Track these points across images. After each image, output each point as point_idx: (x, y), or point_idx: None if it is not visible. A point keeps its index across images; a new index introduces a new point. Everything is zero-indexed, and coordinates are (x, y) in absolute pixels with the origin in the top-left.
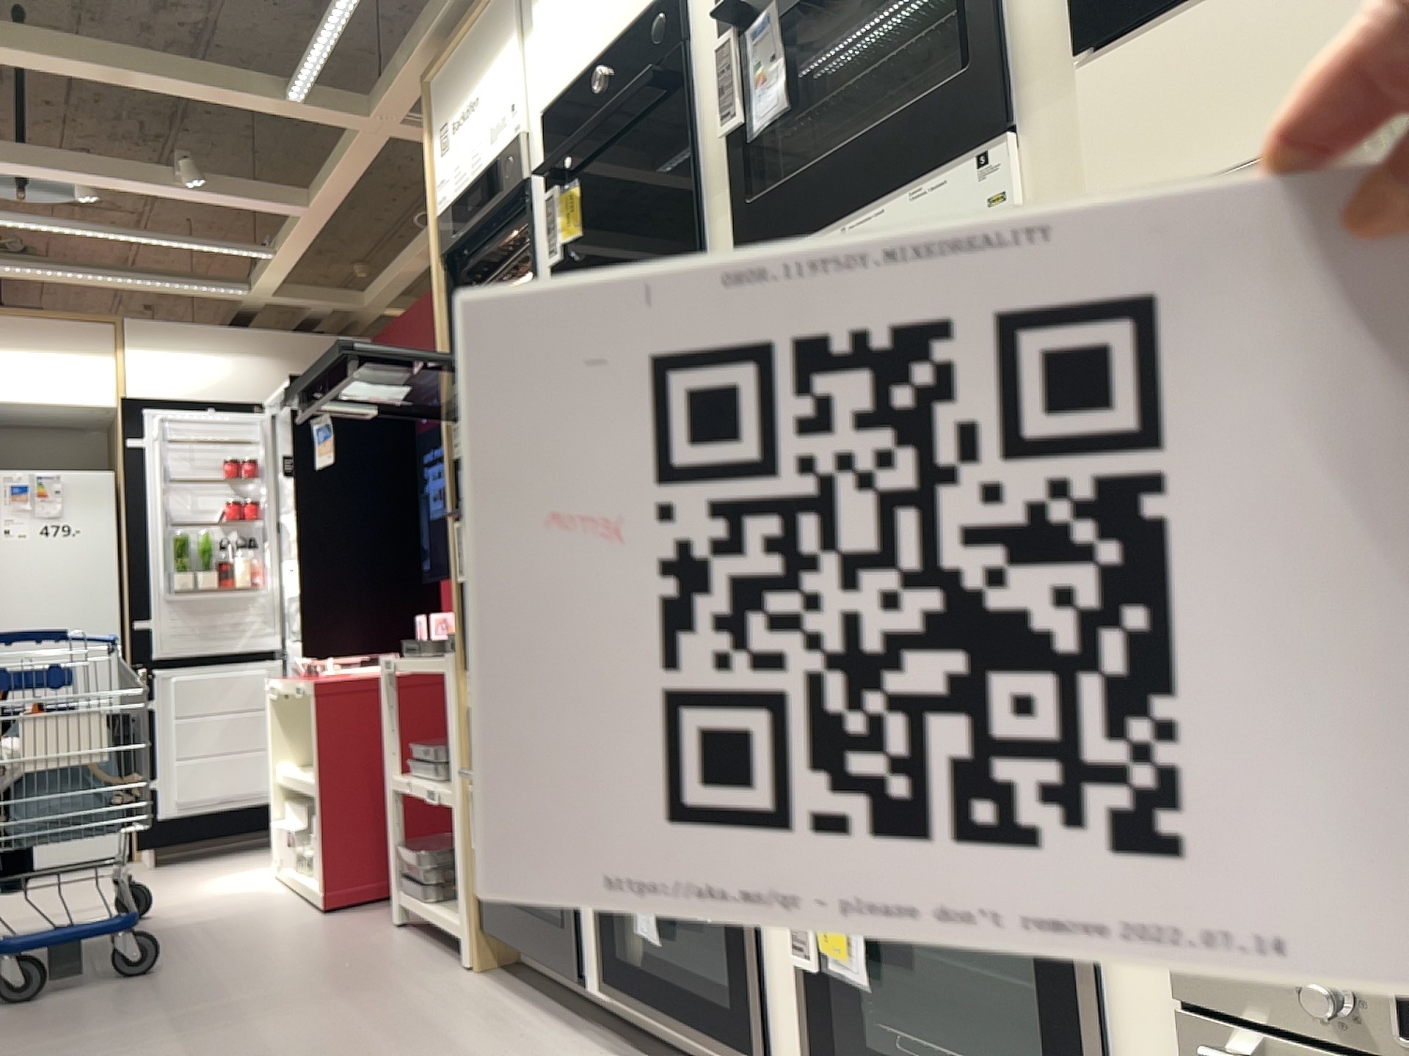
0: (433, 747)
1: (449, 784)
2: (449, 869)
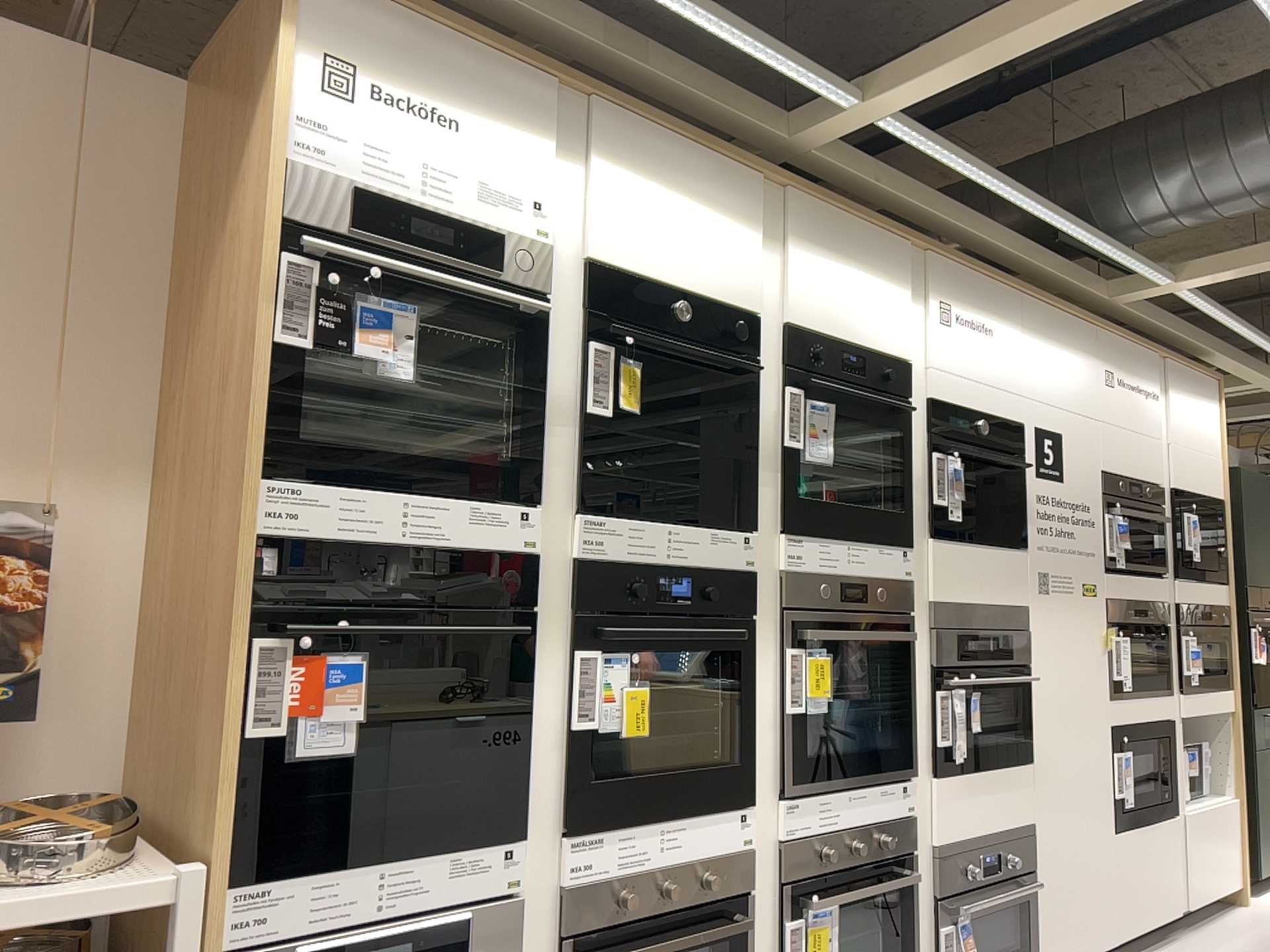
0: None
1: None
2: None
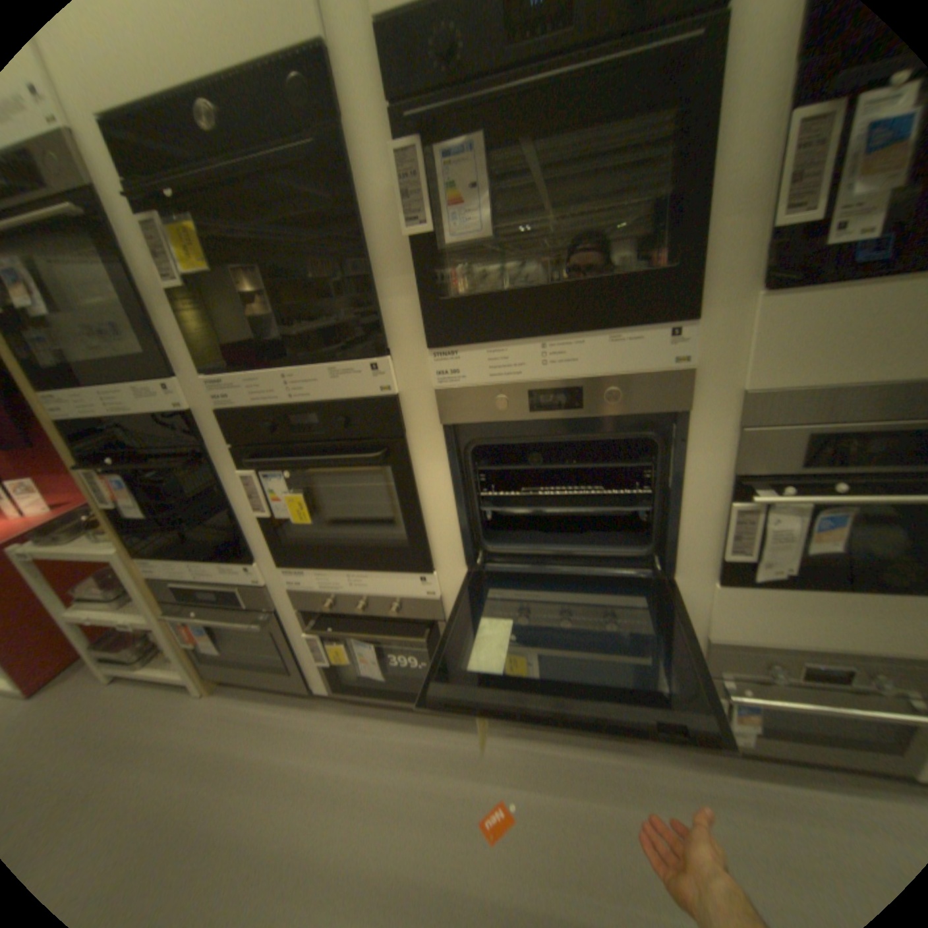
0: (93, 590)
1: (130, 612)
2: (141, 646)
